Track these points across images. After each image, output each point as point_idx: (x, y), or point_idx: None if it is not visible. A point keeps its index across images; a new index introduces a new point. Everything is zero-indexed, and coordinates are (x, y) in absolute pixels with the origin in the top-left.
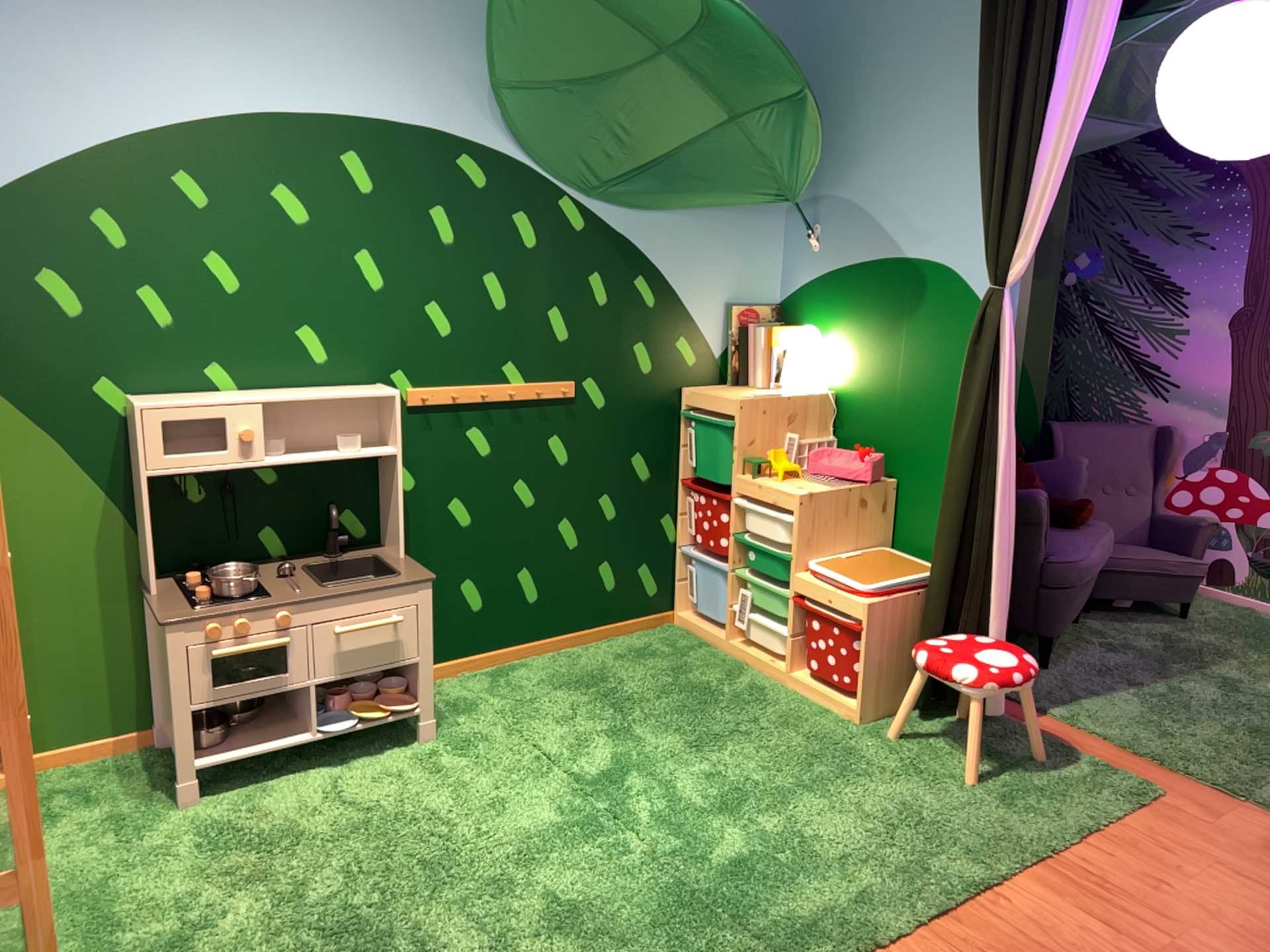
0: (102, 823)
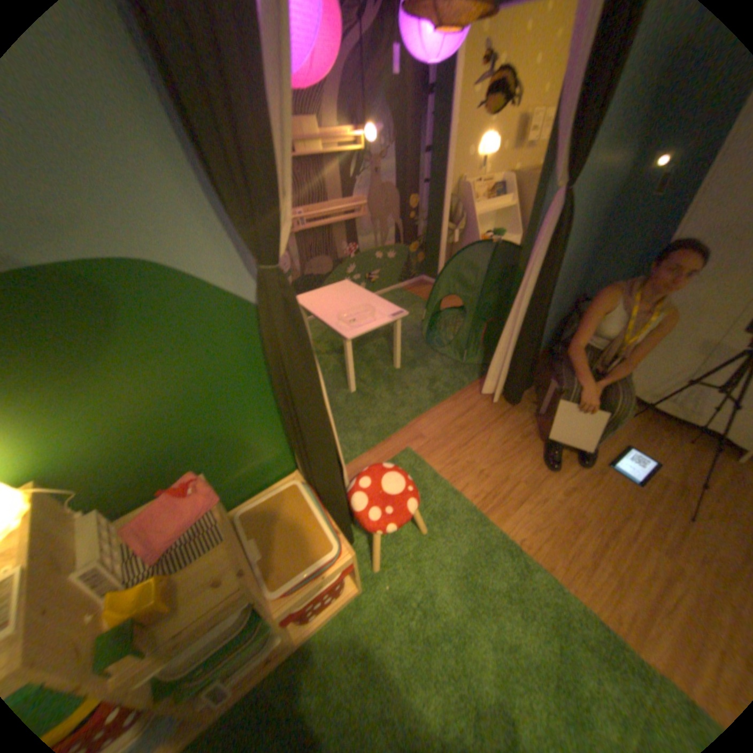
0: None
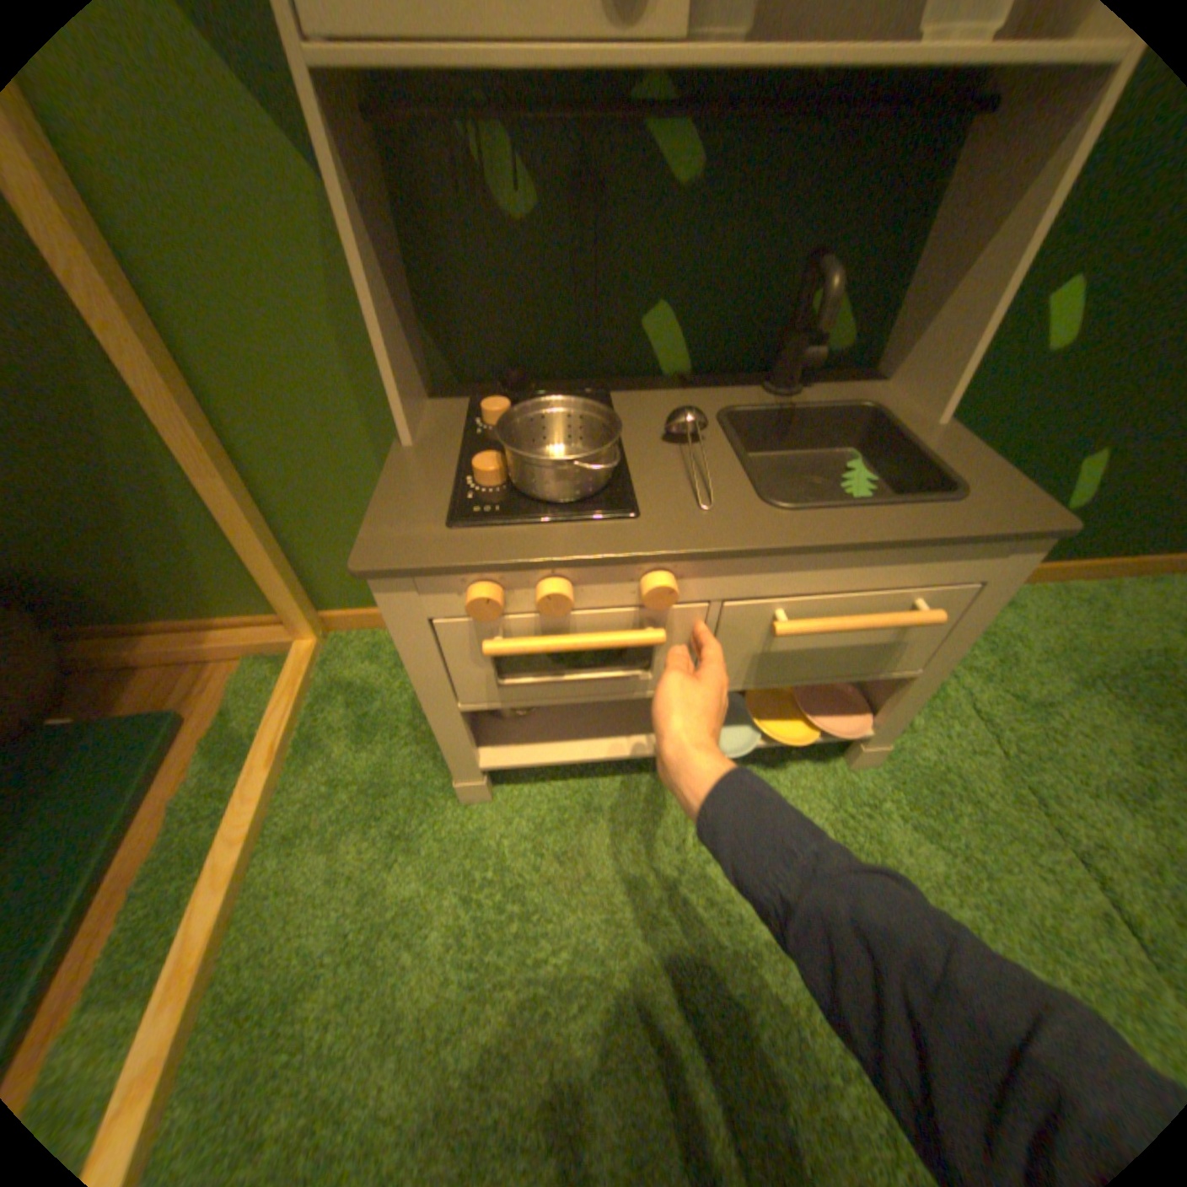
0: (358, 793)
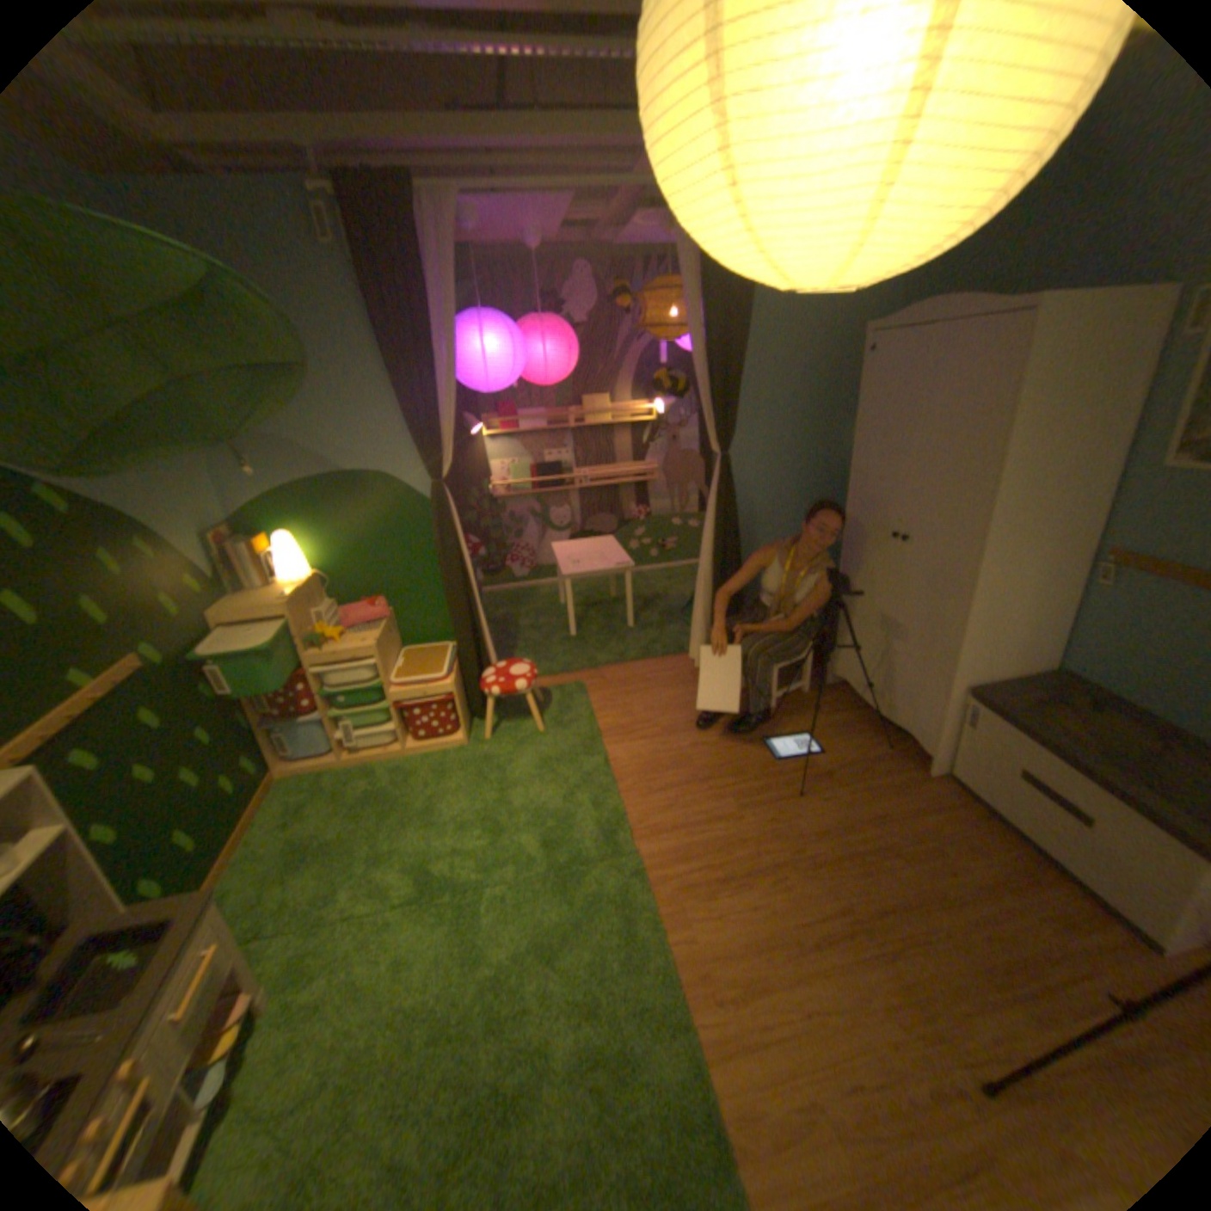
0: None
